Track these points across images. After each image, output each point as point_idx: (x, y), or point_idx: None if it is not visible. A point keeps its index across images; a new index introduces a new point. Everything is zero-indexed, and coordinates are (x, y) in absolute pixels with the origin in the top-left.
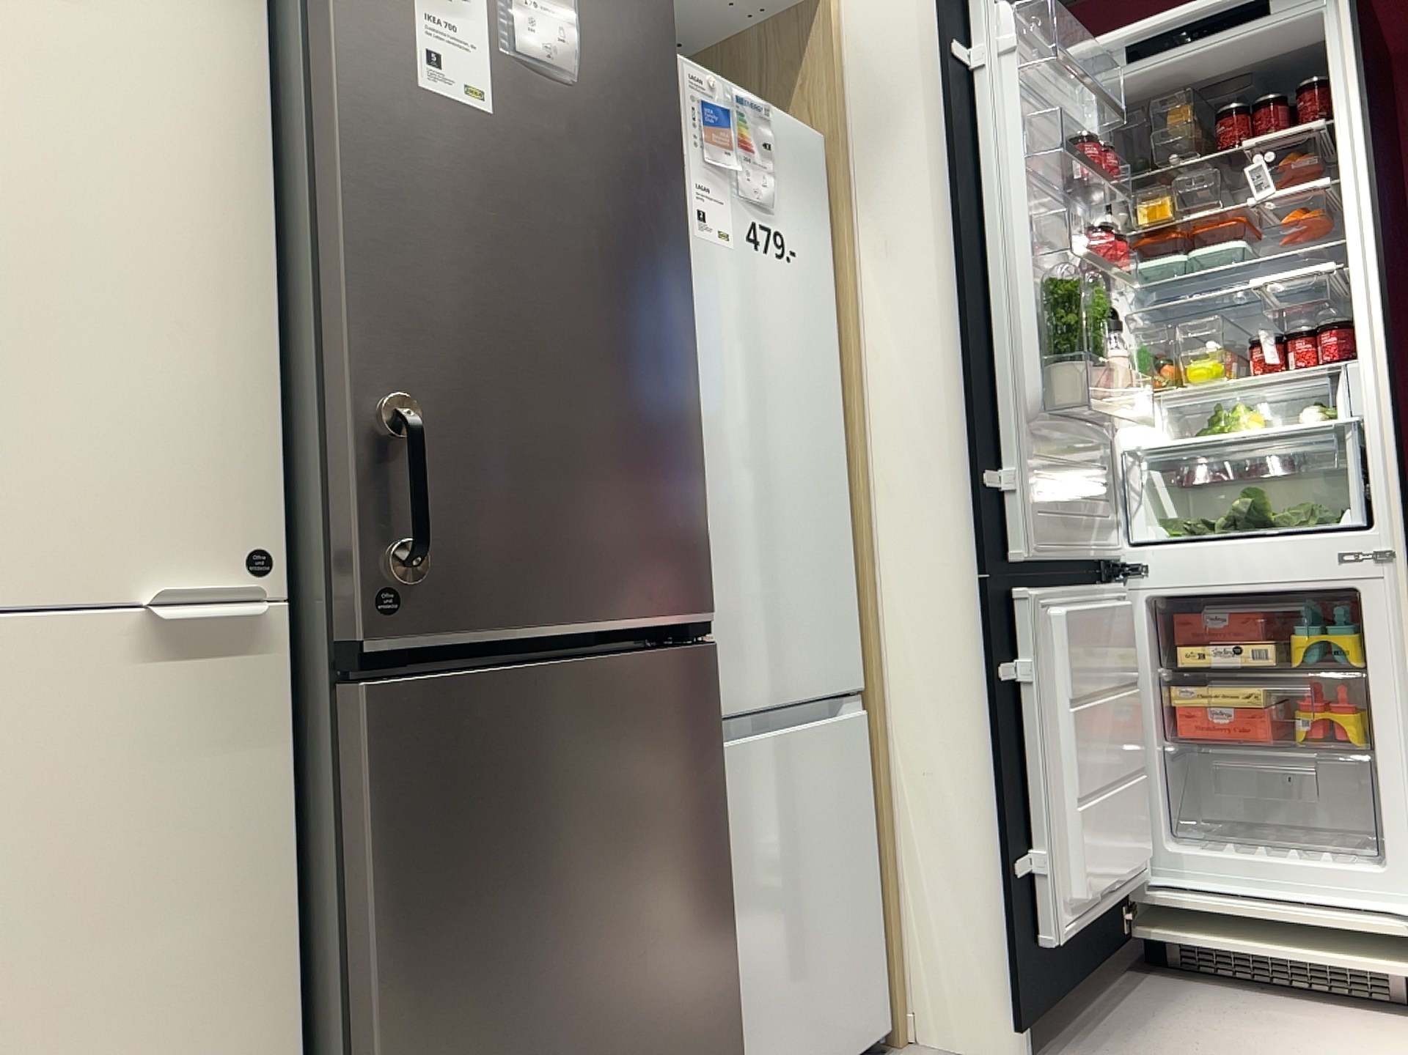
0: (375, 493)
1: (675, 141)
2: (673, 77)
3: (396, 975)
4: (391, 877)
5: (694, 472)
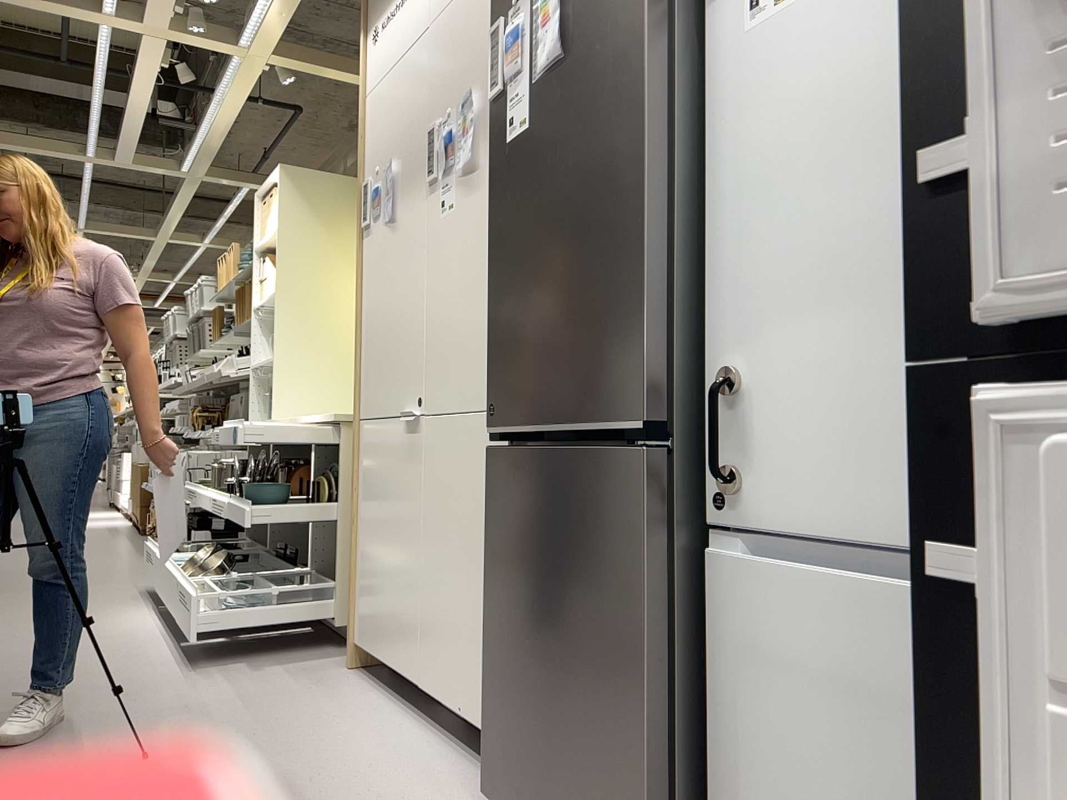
0: (492, 359)
1: (640, 9)
2: None
3: (489, 586)
4: (490, 540)
5: (637, 302)
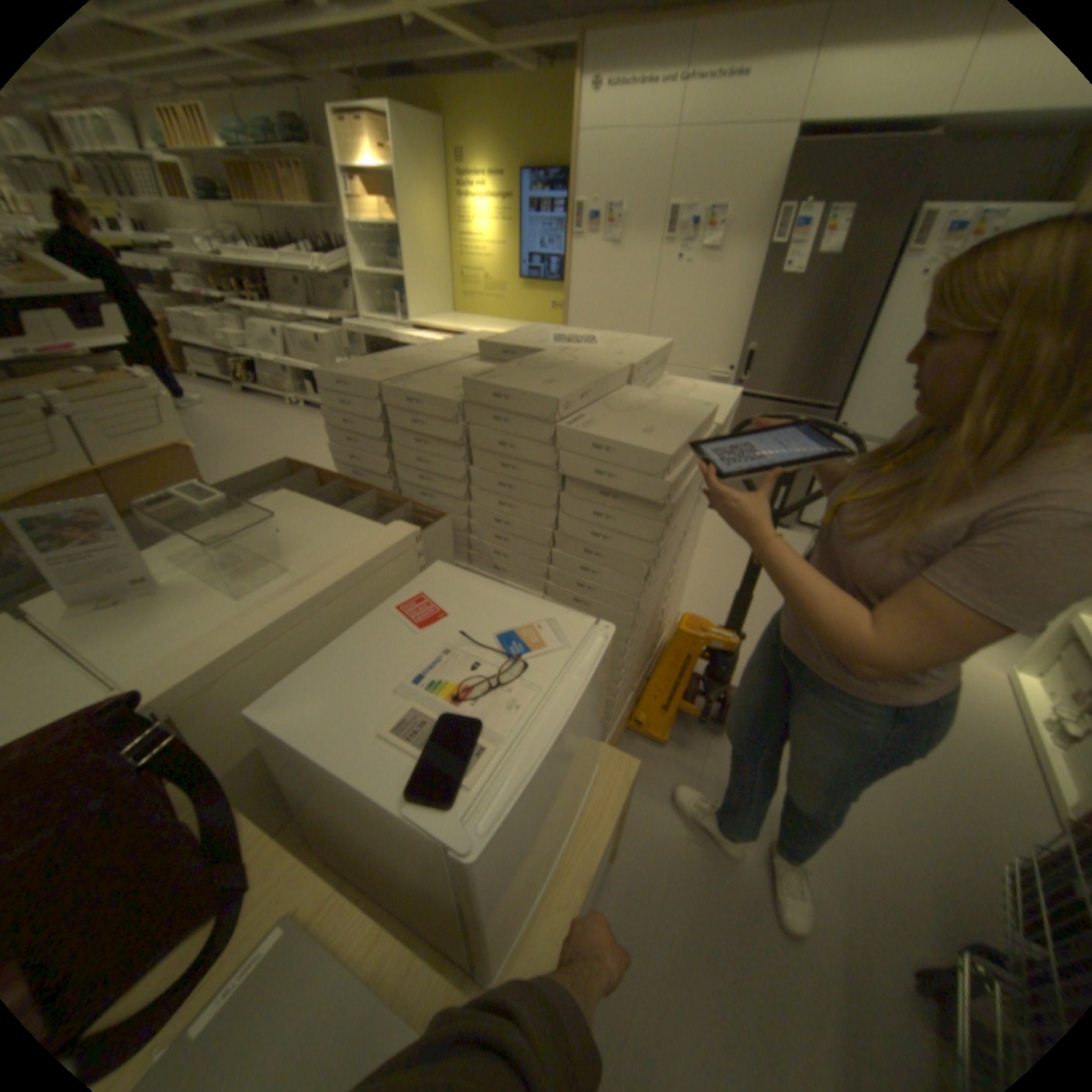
0: (746, 363)
1: (890, 261)
2: (900, 237)
3: None
4: None
5: (848, 368)
